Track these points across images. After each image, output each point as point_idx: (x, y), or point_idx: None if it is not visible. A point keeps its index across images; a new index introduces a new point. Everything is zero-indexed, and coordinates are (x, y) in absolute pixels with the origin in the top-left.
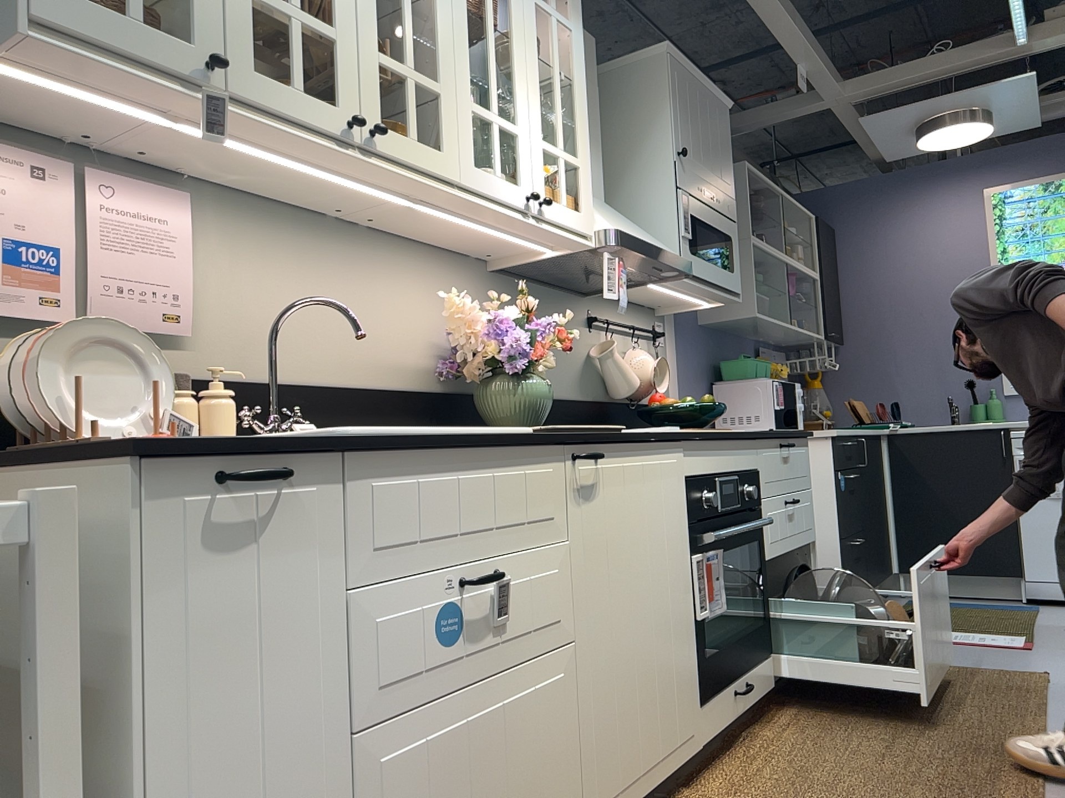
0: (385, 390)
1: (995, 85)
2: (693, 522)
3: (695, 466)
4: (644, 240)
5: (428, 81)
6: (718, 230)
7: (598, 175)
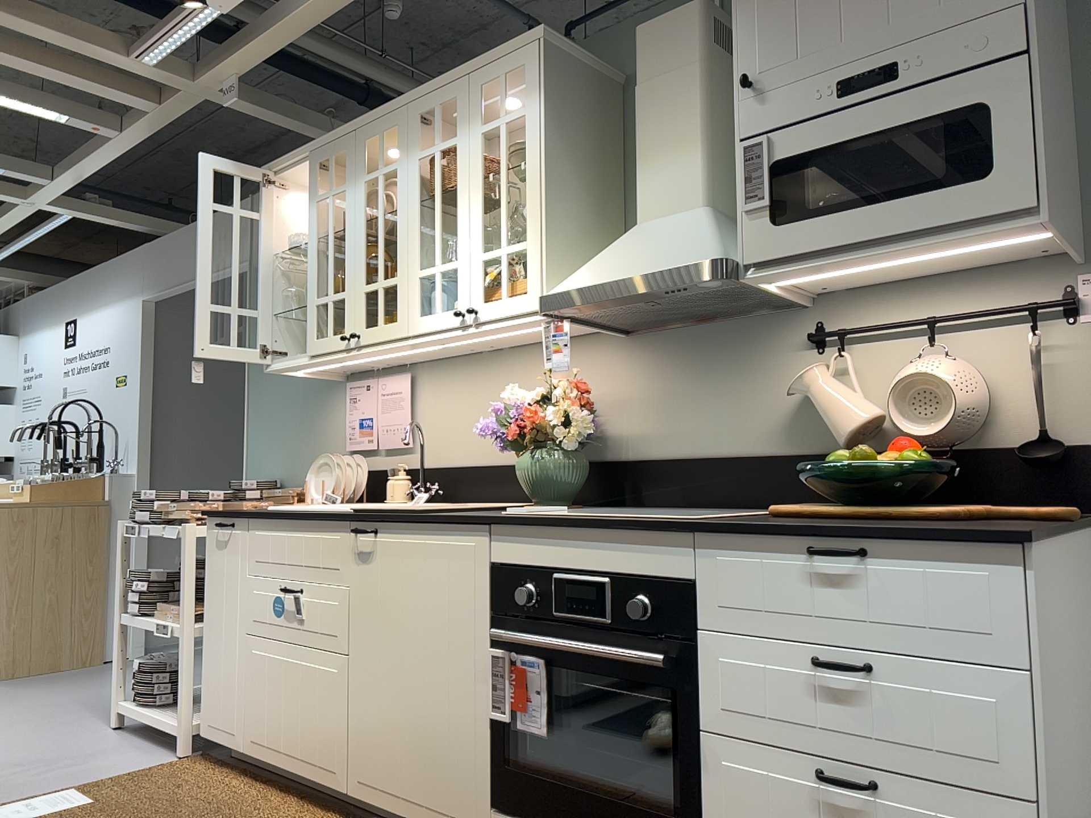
0: (513, 465)
1: None
2: (500, 615)
3: (509, 554)
4: (609, 276)
5: (389, 280)
6: (903, 126)
7: (683, 181)
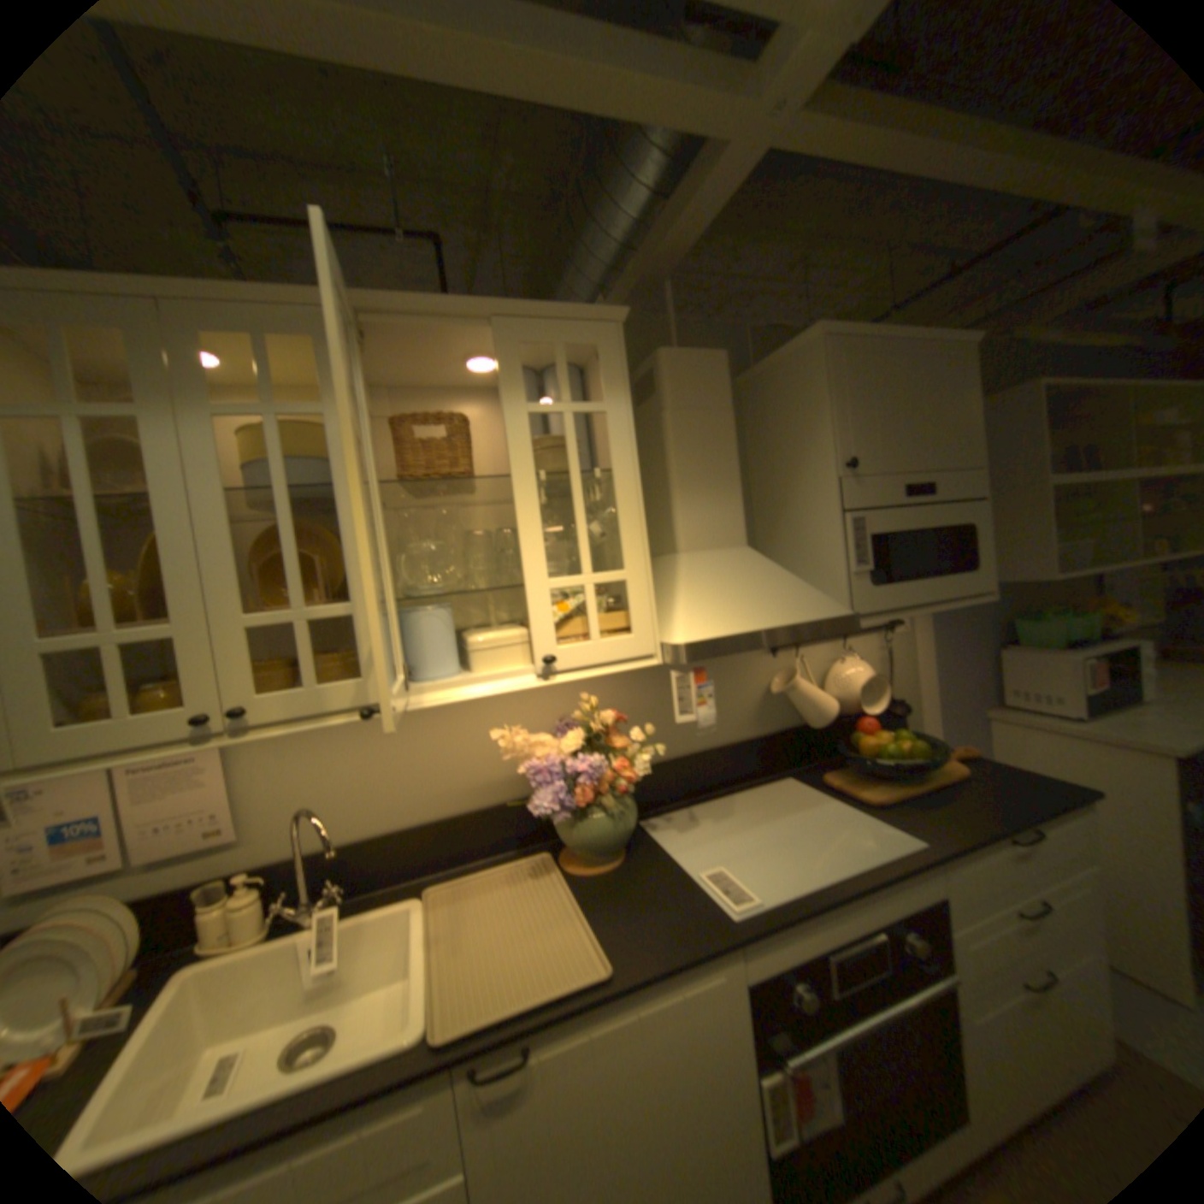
0: (467, 815)
1: None
2: (769, 1039)
3: (775, 966)
4: (753, 624)
5: (334, 610)
6: (940, 528)
7: (730, 521)
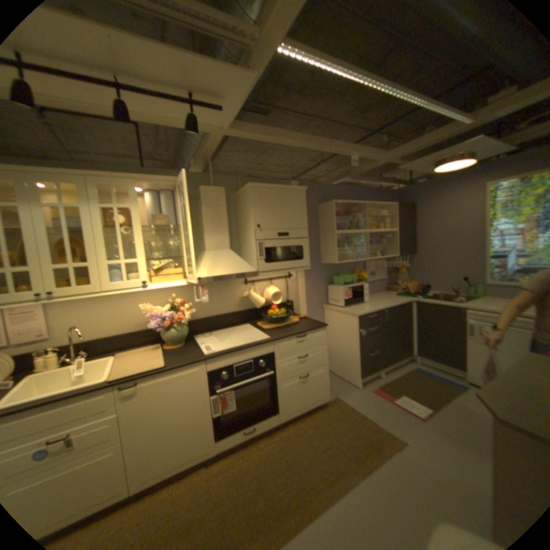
0: (132, 332)
1: (461, 144)
2: (212, 385)
3: (215, 365)
4: (221, 272)
5: (80, 263)
6: (289, 246)
7: (223, 240)
